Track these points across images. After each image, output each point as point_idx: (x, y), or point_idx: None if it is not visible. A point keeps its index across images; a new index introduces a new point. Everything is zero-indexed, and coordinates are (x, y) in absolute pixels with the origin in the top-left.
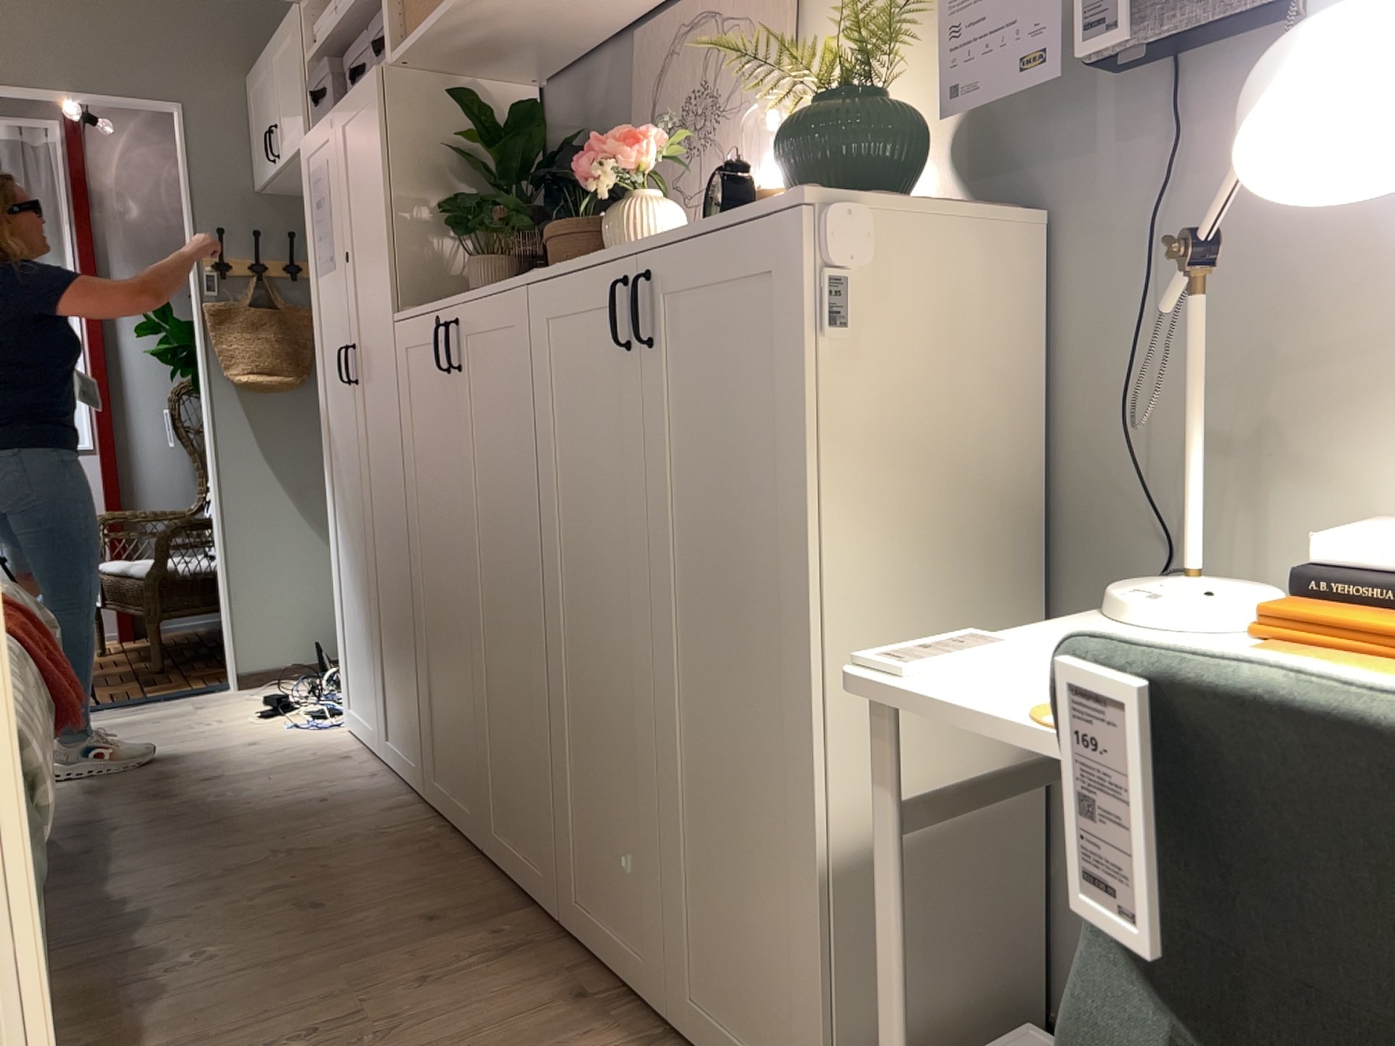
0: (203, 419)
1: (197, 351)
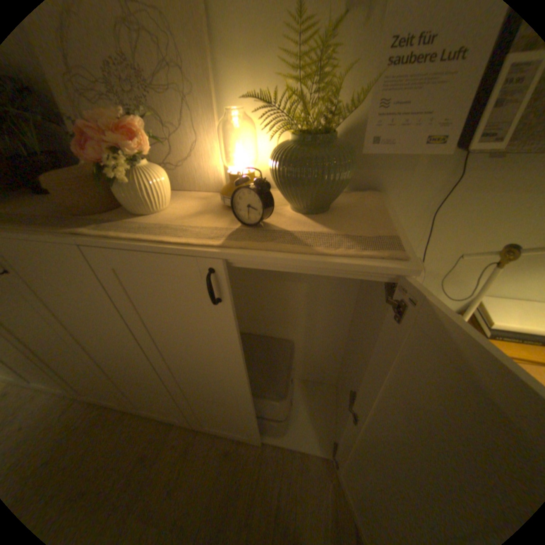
0: None
1: None
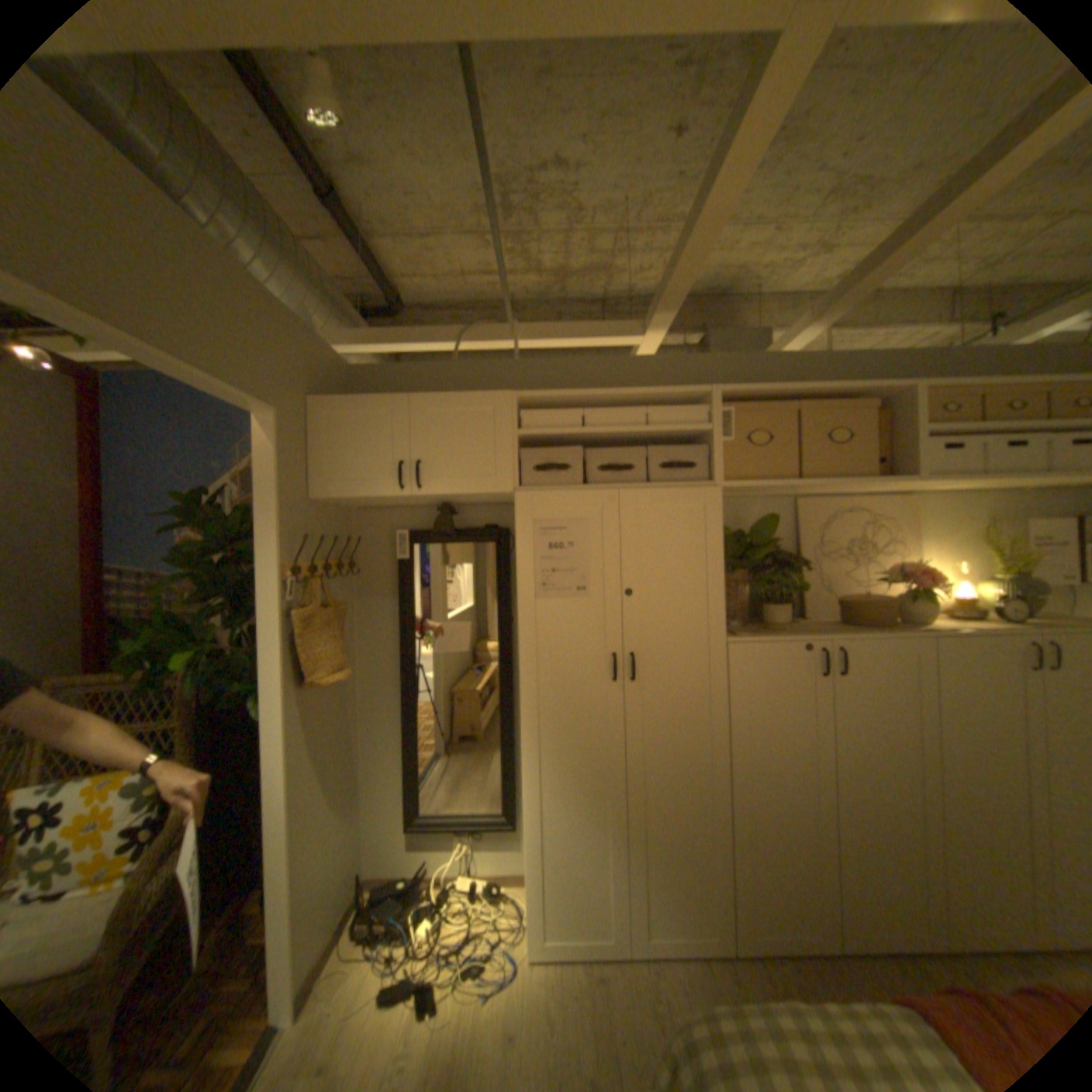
0: (264, 733)
1: (262, 659)
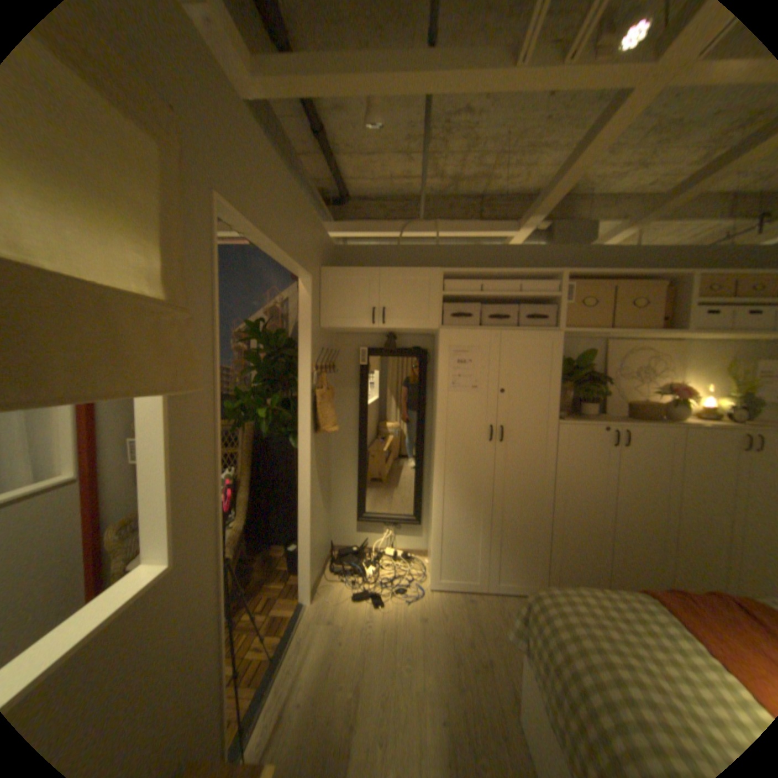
0: (300, 455)
1: (300, 415)
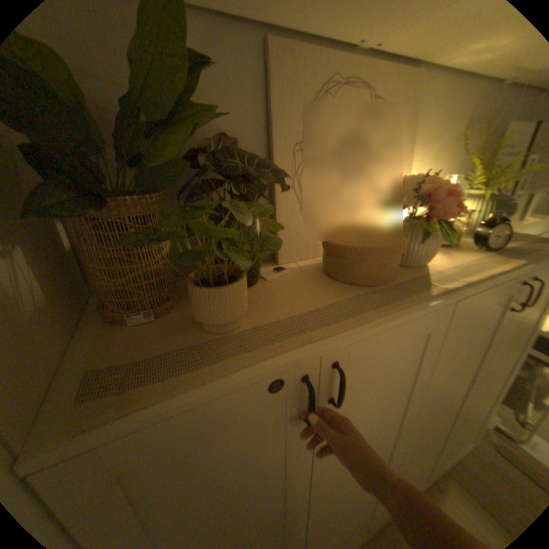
0: None
1: None
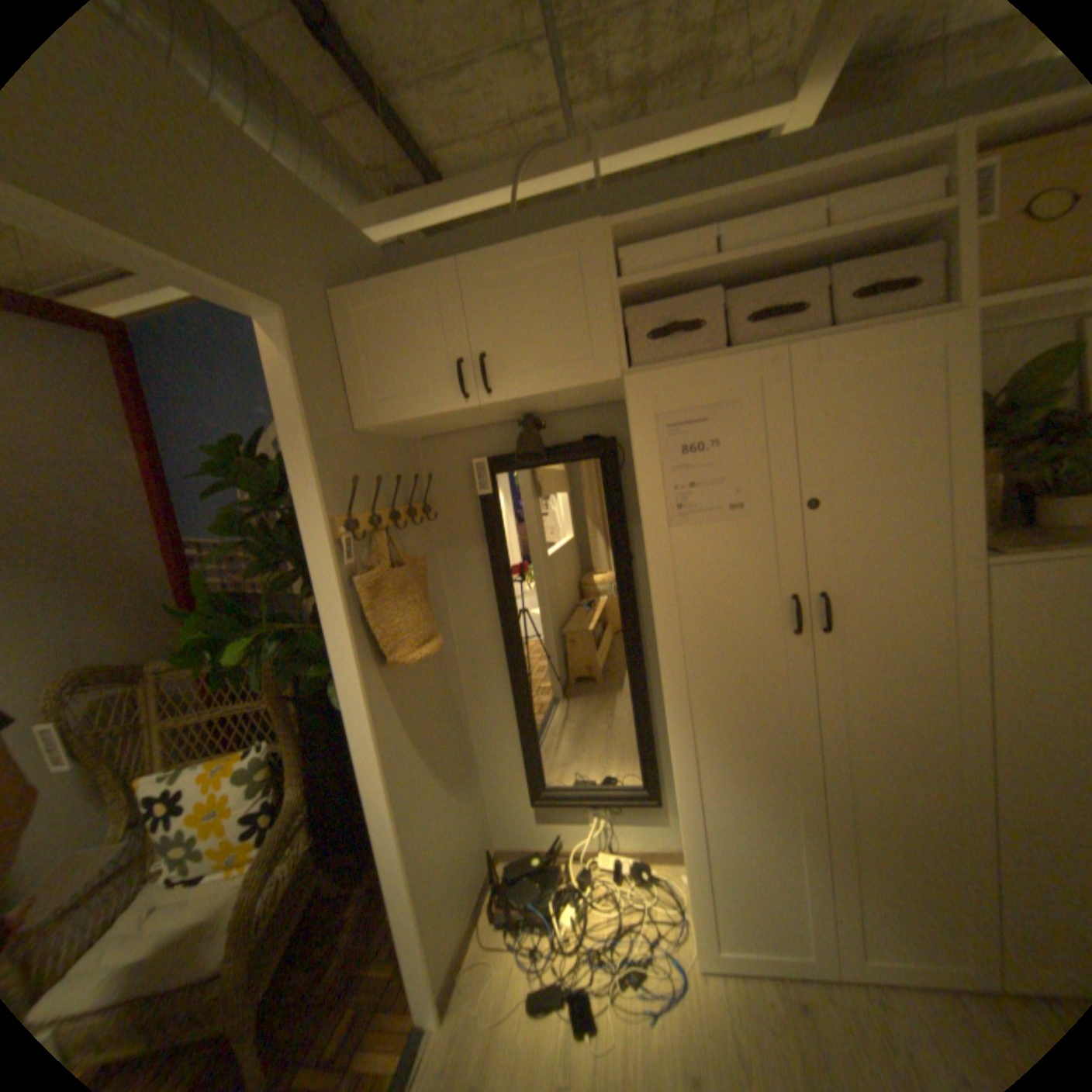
0: (348, 726)
1: (329, 640)
